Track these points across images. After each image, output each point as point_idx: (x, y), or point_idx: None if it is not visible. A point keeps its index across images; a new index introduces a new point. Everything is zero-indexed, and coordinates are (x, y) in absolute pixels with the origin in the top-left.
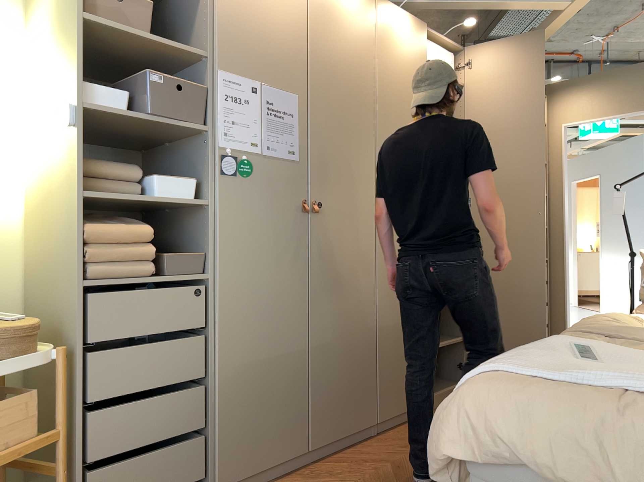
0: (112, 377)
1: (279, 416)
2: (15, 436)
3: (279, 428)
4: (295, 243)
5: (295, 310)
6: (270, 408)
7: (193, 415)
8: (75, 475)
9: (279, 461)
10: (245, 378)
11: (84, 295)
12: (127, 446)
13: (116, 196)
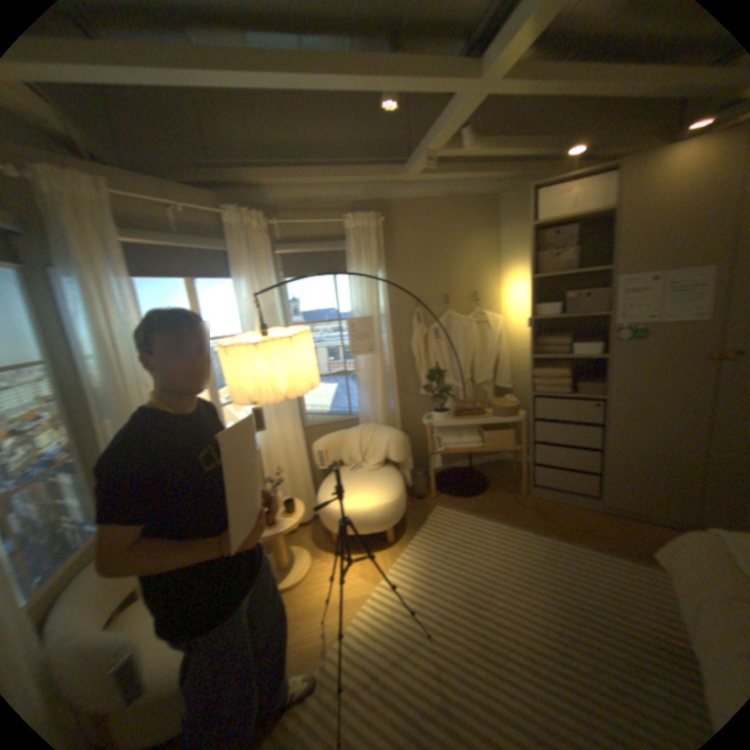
0: (547, 434)
1: (665, 491)
2: (507, 443)
3: (664, 498)
4: (697, 383)
5: (692, 430)
6: (655, 483)
7: (593, 465)
8: (534, 465)
9: (662, 516)
10: (632, 459)
11: (538, 397)
12: (554, 464)
13: (557, 353)
